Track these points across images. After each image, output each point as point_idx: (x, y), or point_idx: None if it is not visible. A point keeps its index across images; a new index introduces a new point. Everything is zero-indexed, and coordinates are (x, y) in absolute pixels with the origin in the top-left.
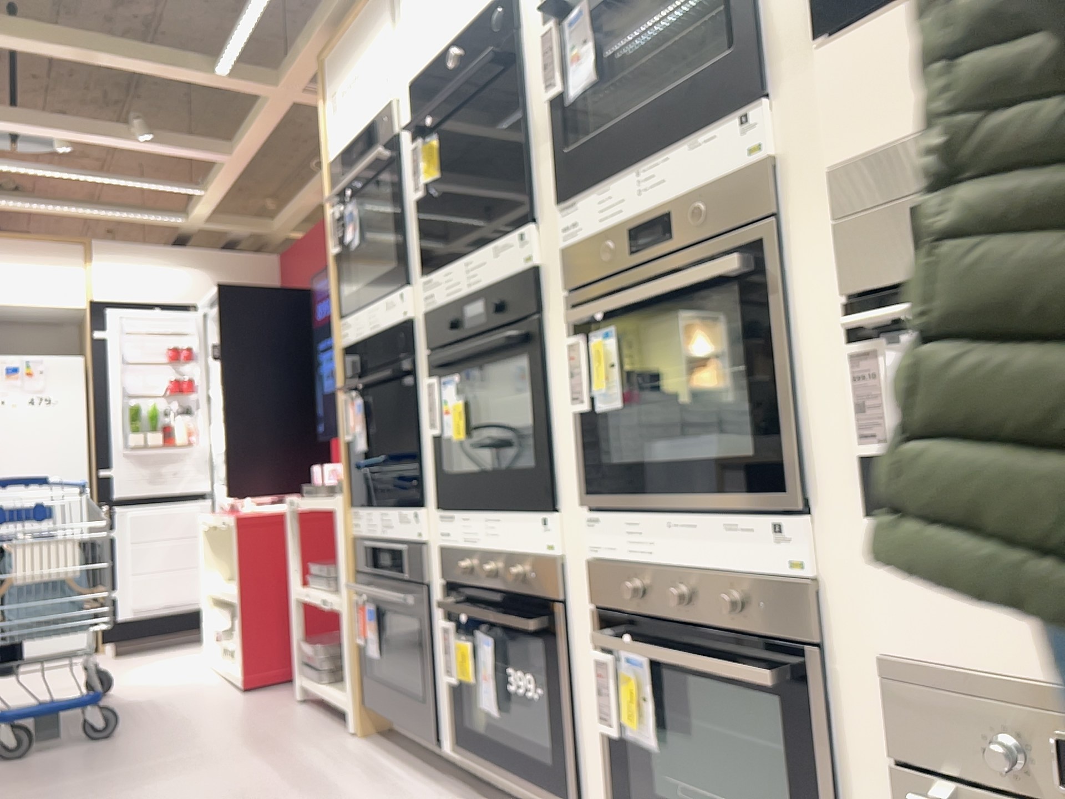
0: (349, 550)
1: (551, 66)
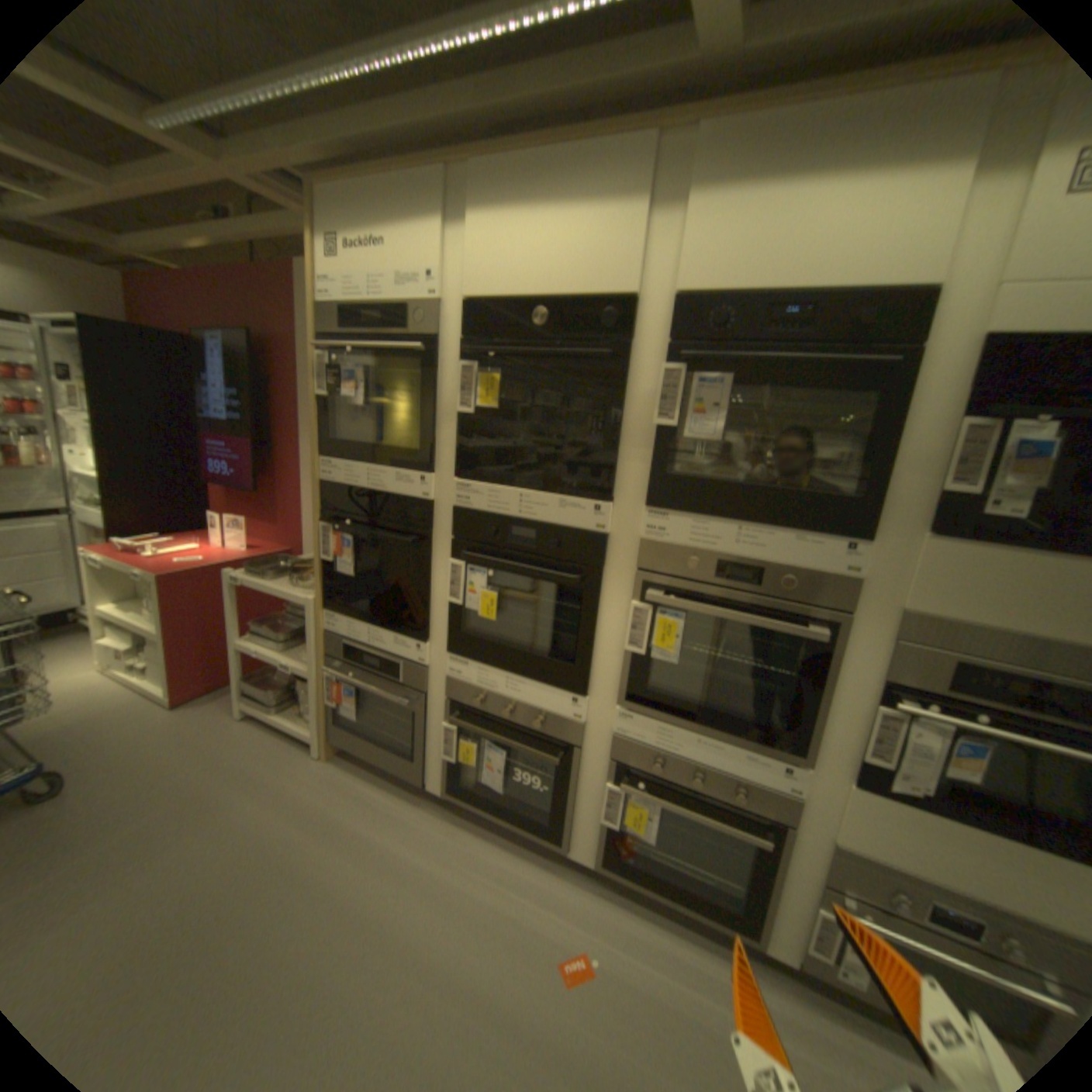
0: (321, 641)
1: (673, 403)
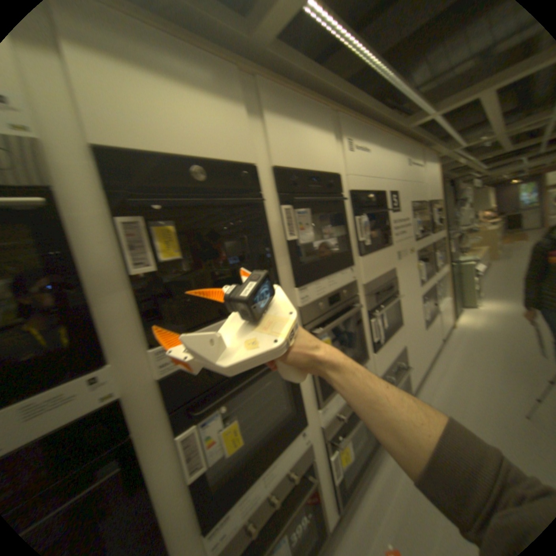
0: None
1: (293, 226)
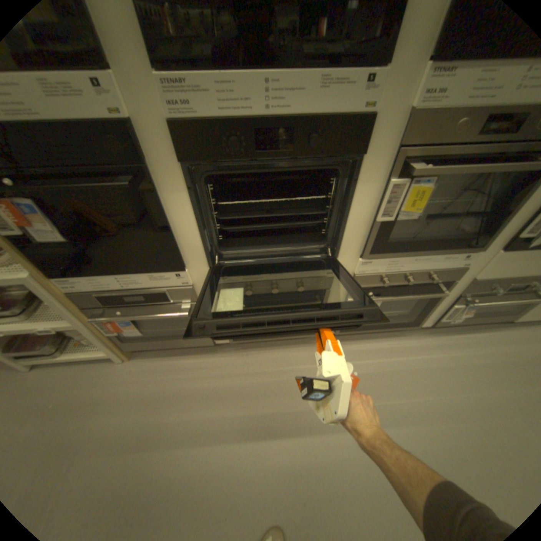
0: (65, 301)
1: None
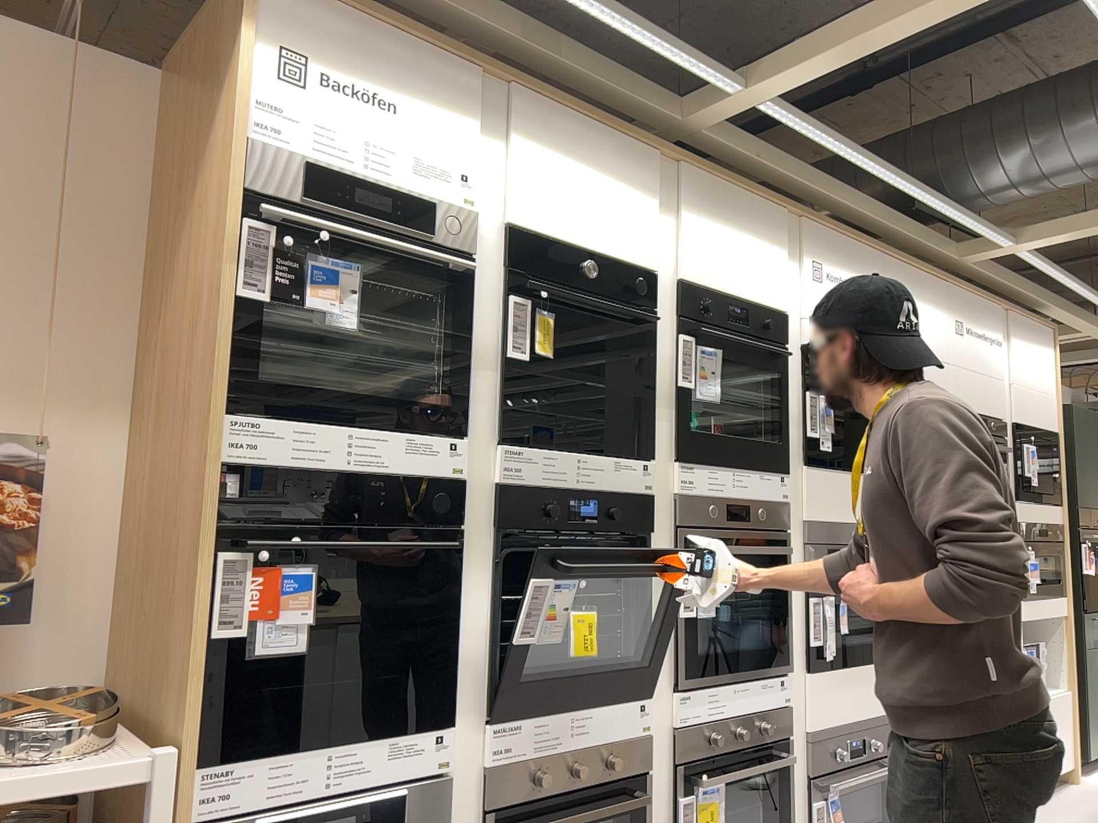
0: None
1: (684, 369)
